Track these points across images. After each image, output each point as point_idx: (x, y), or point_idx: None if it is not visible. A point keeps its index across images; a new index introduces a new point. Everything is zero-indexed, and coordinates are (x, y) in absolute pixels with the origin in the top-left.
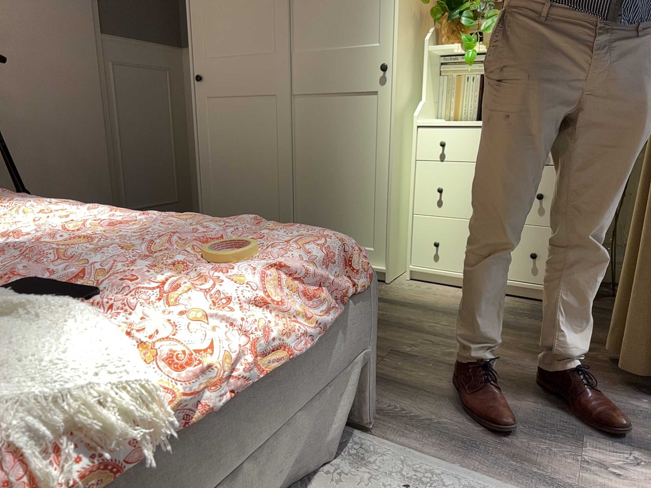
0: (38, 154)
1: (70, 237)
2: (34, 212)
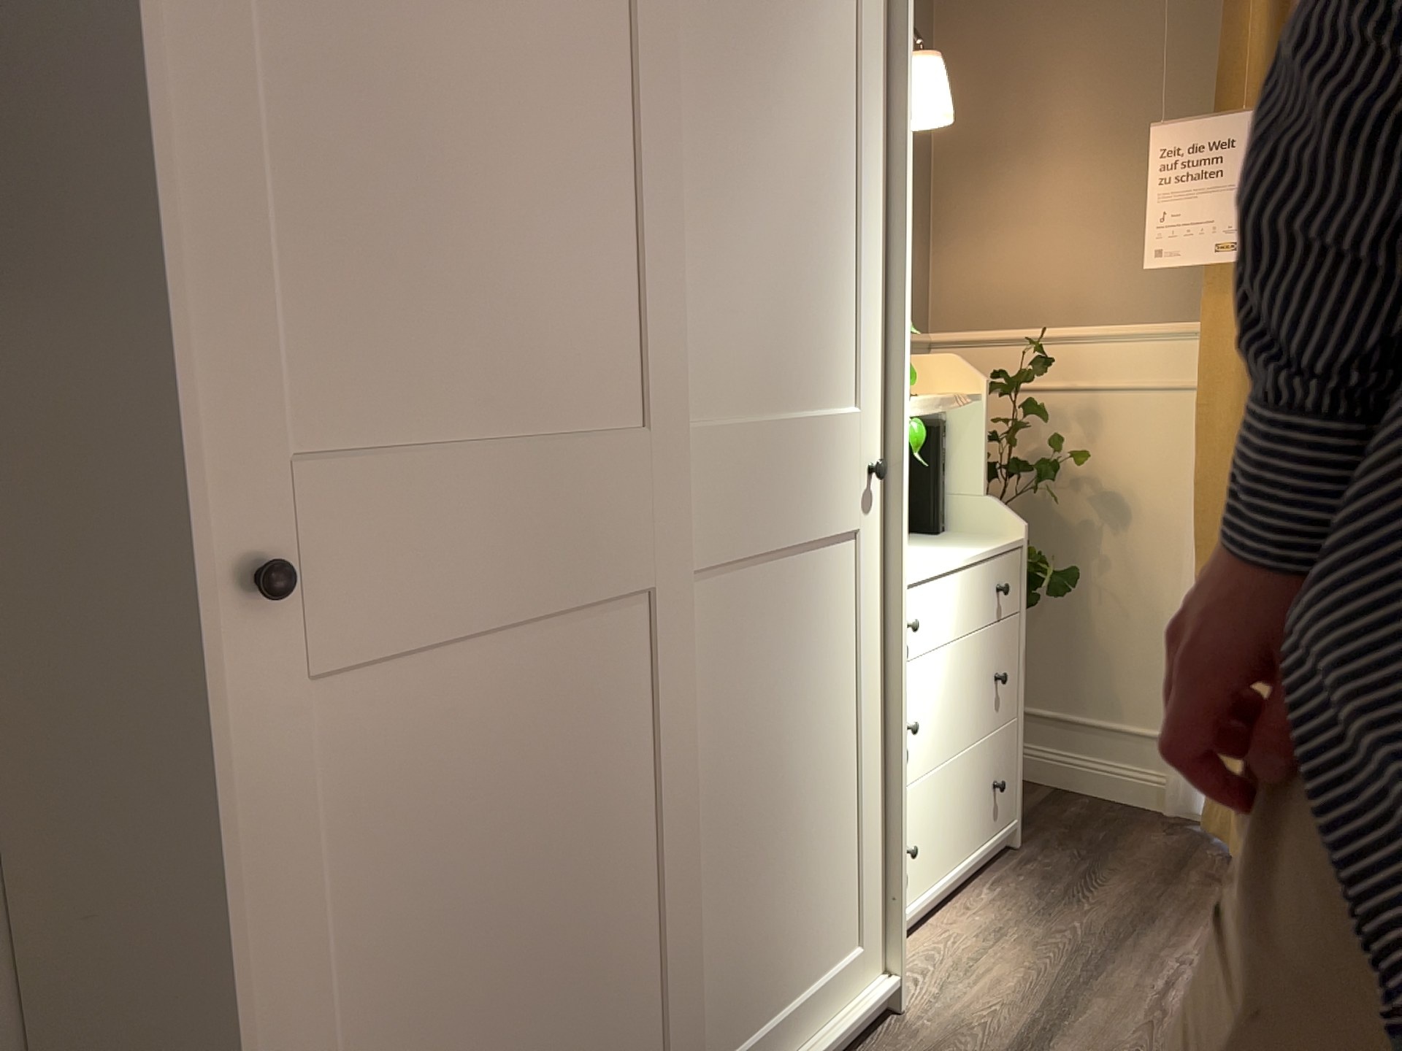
0: None
1: None
2: None
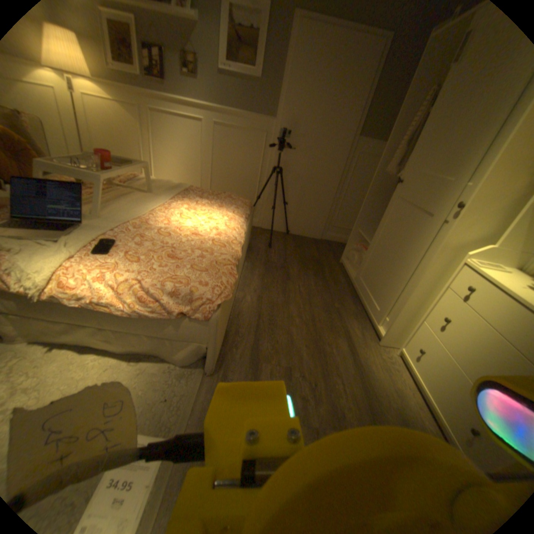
0: (300, 188)
1: (184, 229)
2: (218, 214)
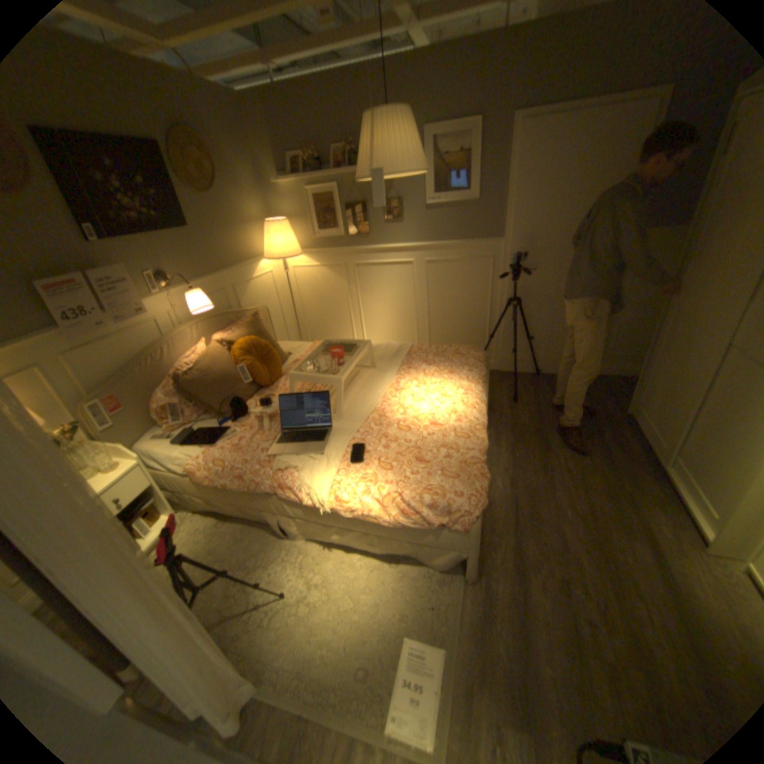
0: (550, 314)
1: (421, 419)
2: (451, 388)
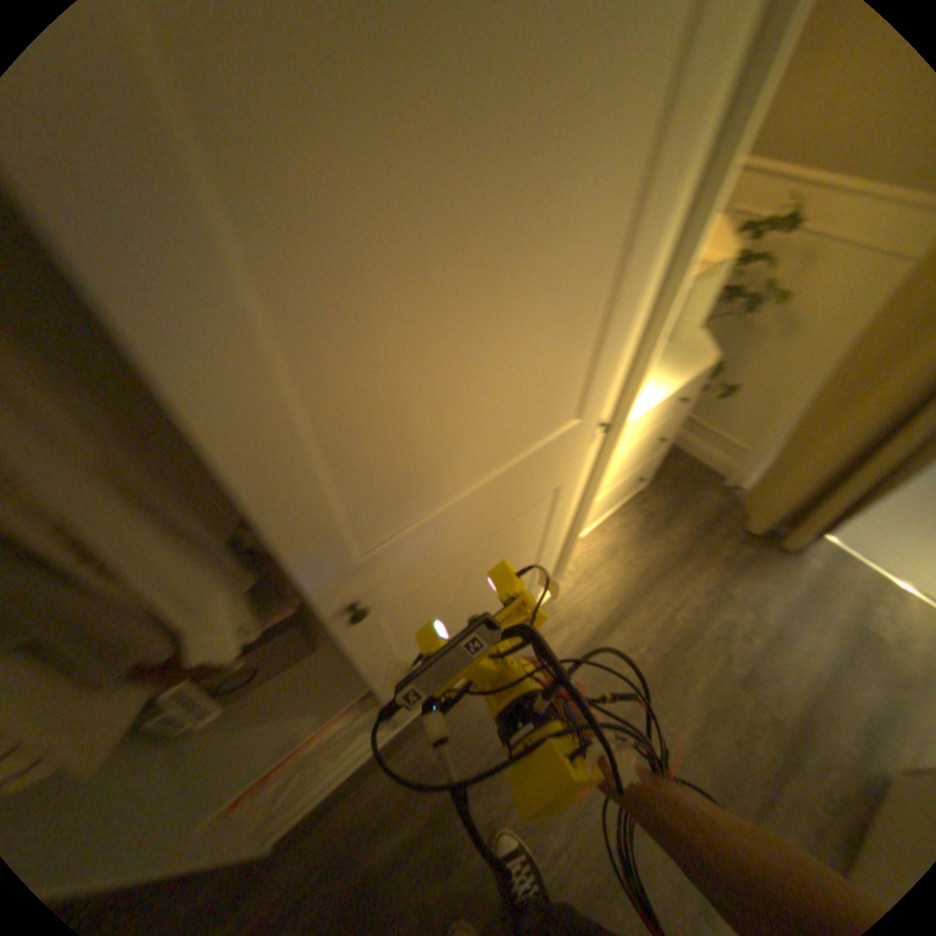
0: None
1: None
2: None
